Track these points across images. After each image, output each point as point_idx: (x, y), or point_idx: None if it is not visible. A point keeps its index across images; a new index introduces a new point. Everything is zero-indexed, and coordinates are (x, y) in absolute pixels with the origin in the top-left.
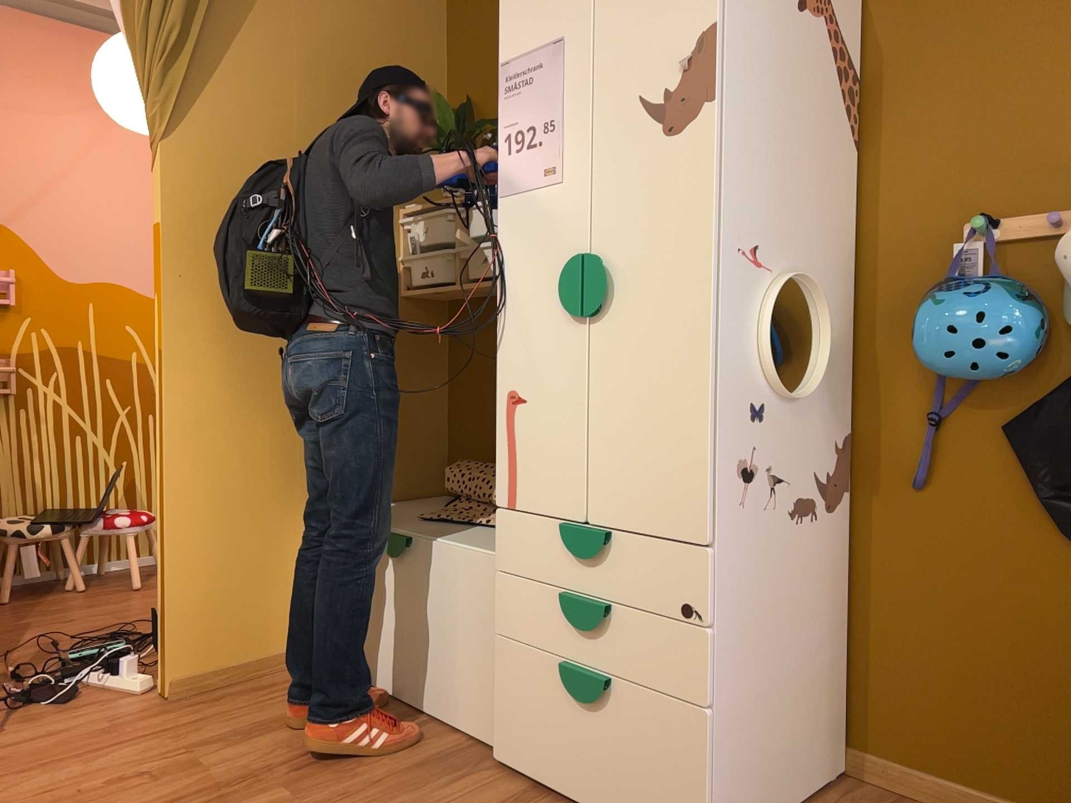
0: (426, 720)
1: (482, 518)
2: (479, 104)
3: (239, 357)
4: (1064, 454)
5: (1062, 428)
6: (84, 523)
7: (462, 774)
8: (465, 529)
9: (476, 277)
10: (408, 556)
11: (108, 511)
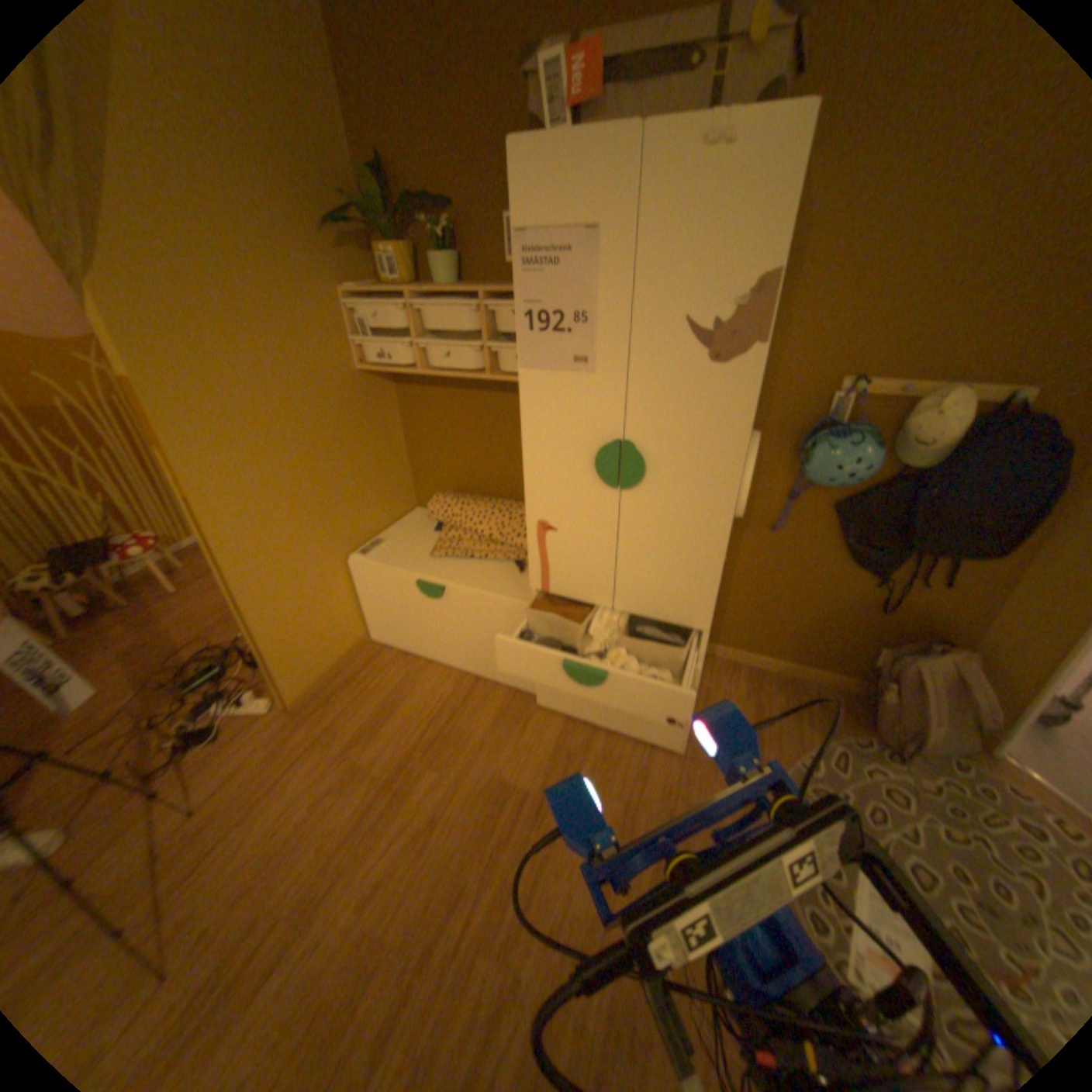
0: (476, 680)
1: (477, 549)
2: (390, 165)
3: (254, 477)
4: (869, 525)
5: (873, 513)
6: (100, 563)
7: (525, 721)
8: (474, 566)
9: (439, 369)
10: (444, 598)
11: (113, 546)
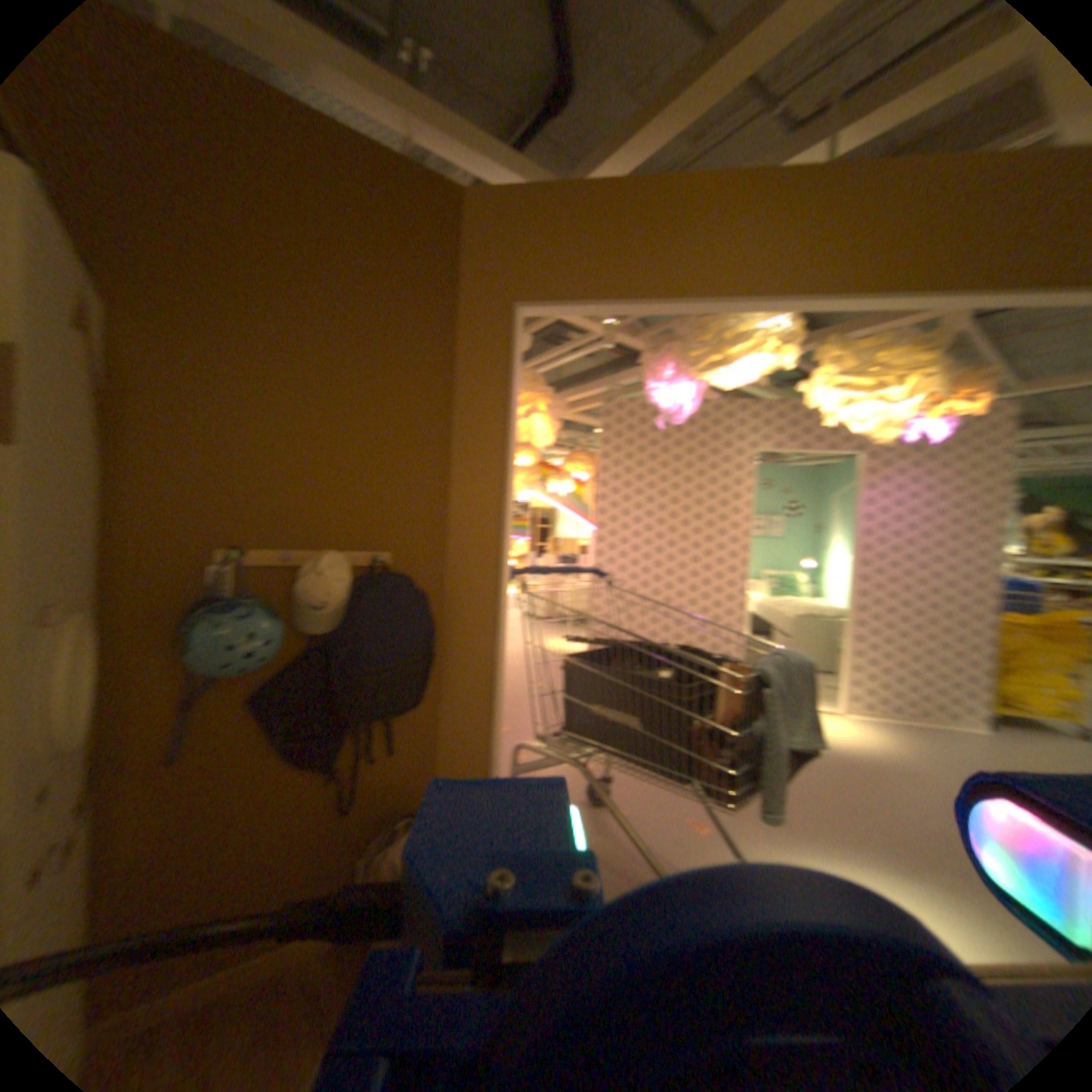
0: None
1: None
2: None
3: None
4: (290, 715)
5: (290, 699)
6: None
7: None
8: None
9: None
10: None
11: None
